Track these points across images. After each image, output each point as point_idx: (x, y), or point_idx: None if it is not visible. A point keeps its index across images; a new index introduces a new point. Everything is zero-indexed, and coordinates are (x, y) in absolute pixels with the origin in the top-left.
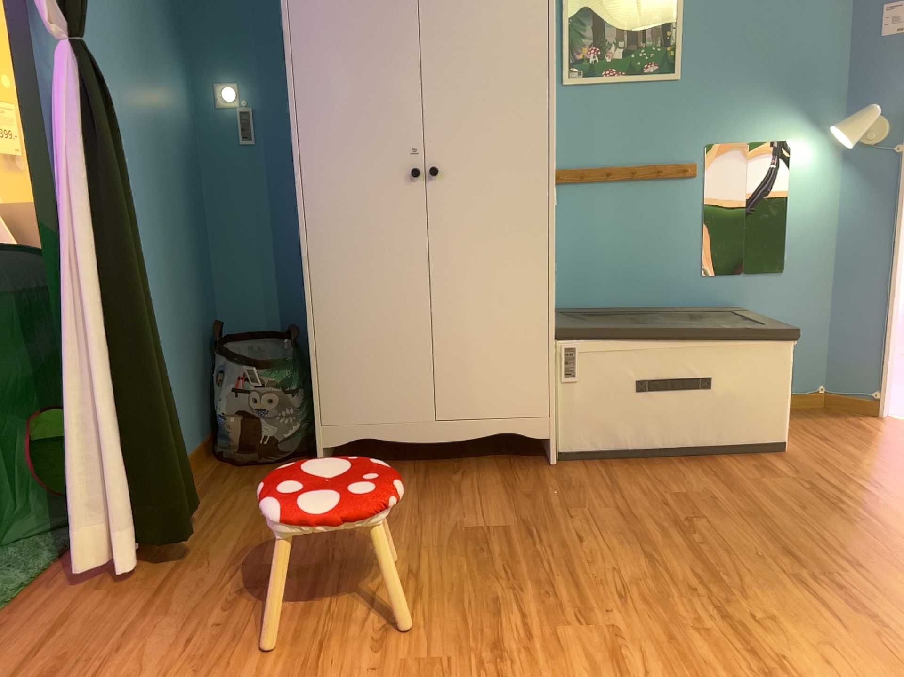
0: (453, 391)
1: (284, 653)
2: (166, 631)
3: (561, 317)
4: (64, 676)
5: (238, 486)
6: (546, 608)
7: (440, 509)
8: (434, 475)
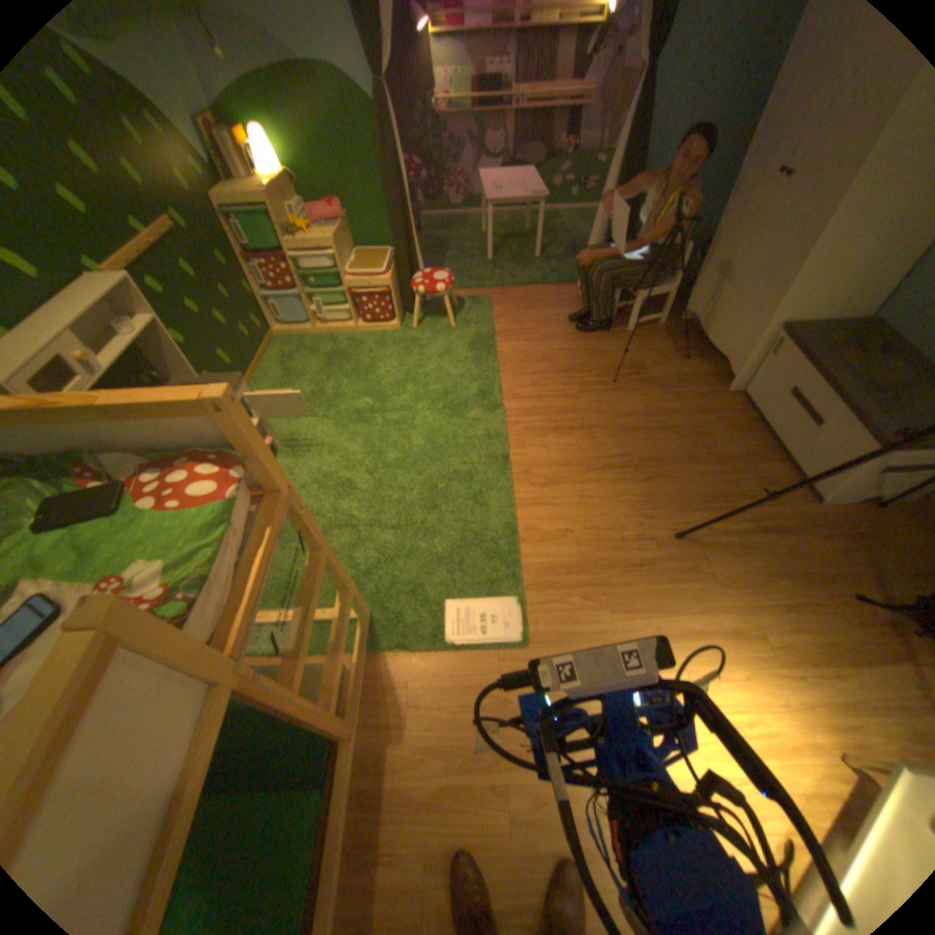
0: (730, 322)
1: (554, 336)
2: (559, 315)
3: (831, 327)
4: (538, 306)
5: (657, 305)
6: (589, 387)
7: (658, 358)
8: (695, 354)
